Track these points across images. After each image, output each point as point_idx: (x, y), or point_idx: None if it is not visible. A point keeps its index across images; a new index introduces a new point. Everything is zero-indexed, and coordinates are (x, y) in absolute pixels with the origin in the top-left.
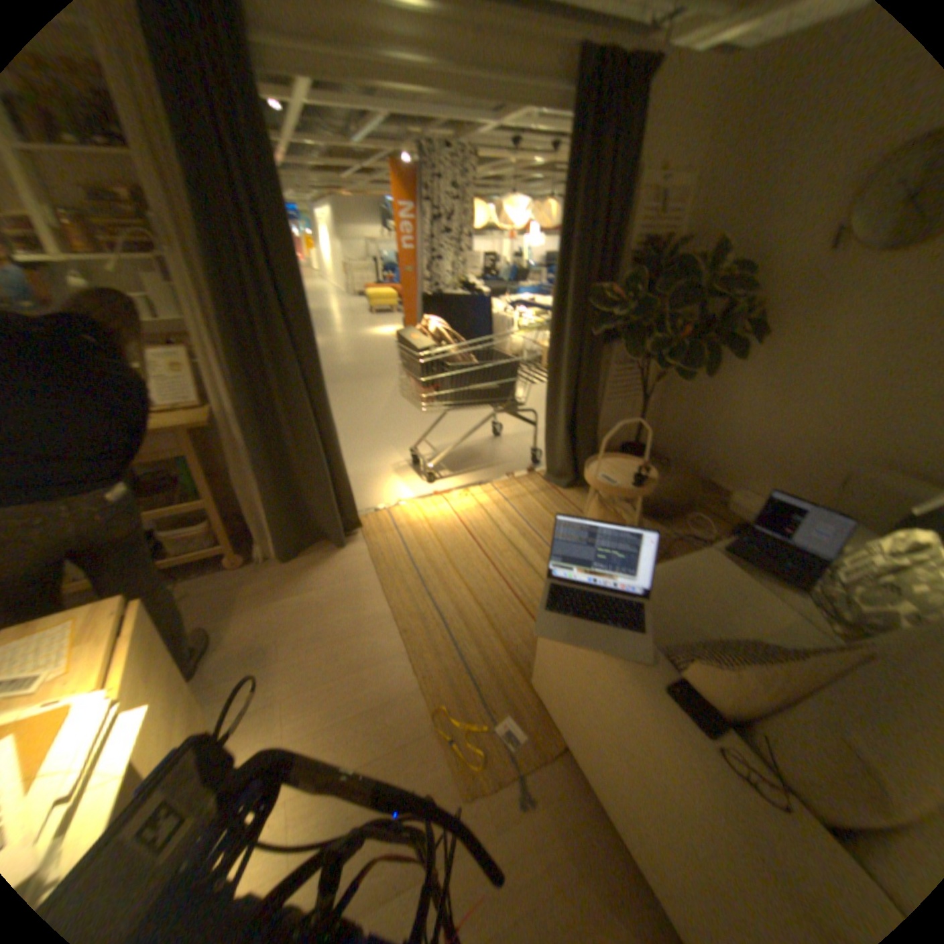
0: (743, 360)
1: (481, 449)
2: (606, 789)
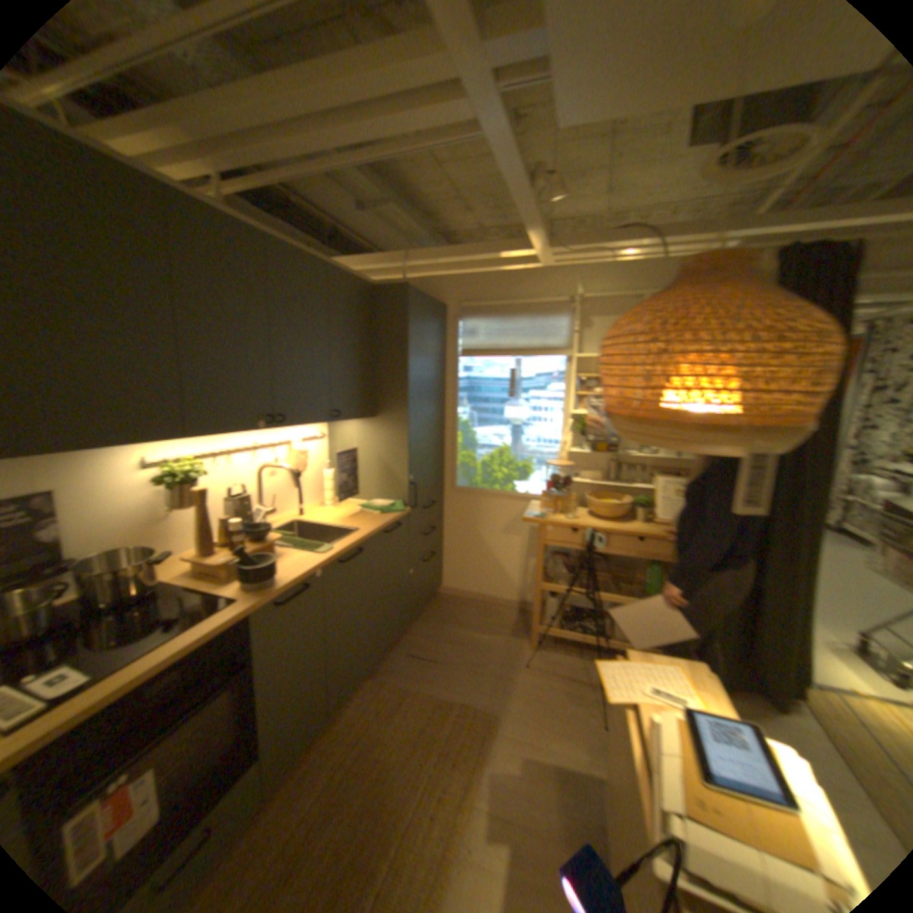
0: None
1: None
2: None
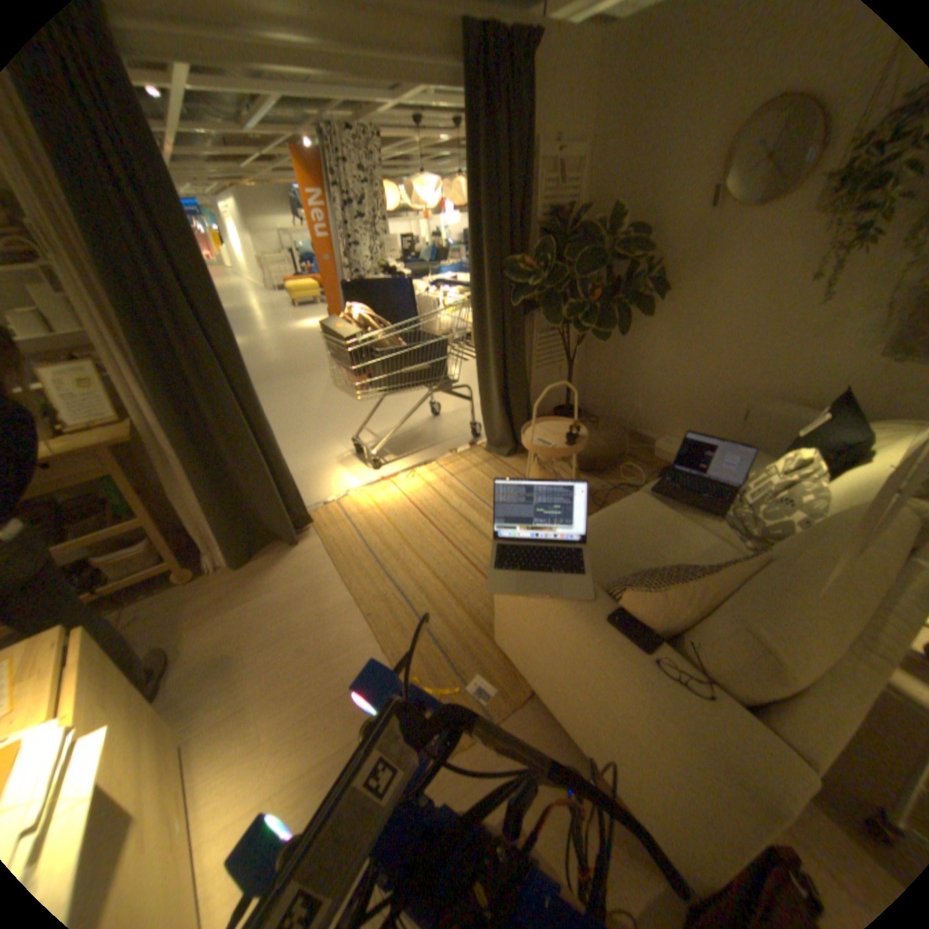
0: (649, 316)
1: (421, 430)
2: (569, 719)
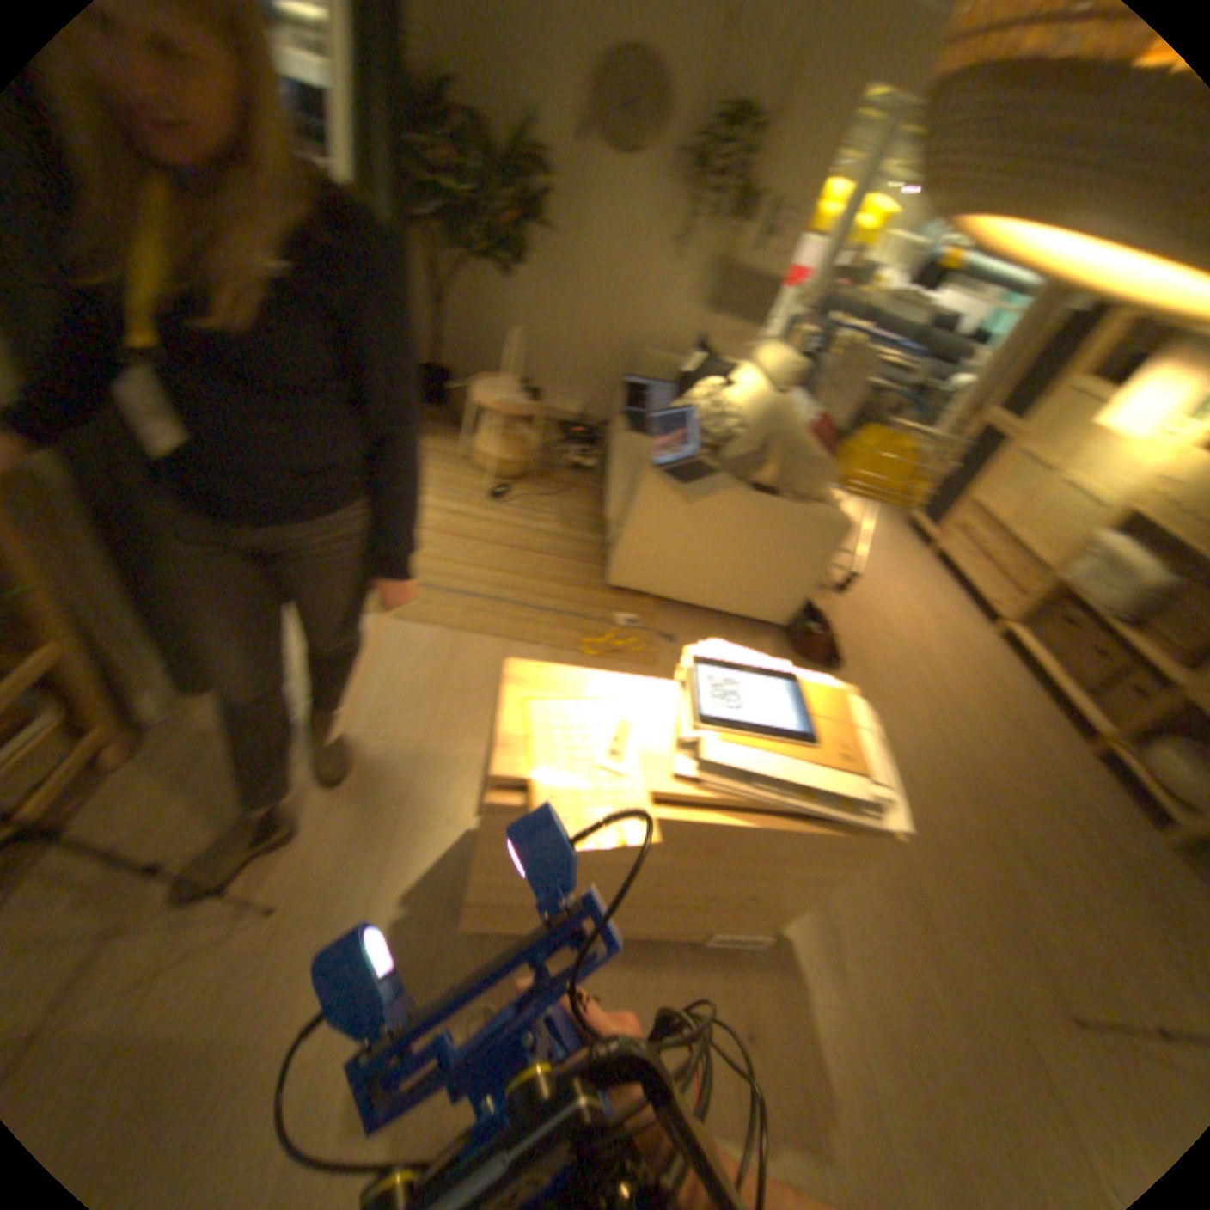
0: (518, 253)
1: None
2: (707, 587)
